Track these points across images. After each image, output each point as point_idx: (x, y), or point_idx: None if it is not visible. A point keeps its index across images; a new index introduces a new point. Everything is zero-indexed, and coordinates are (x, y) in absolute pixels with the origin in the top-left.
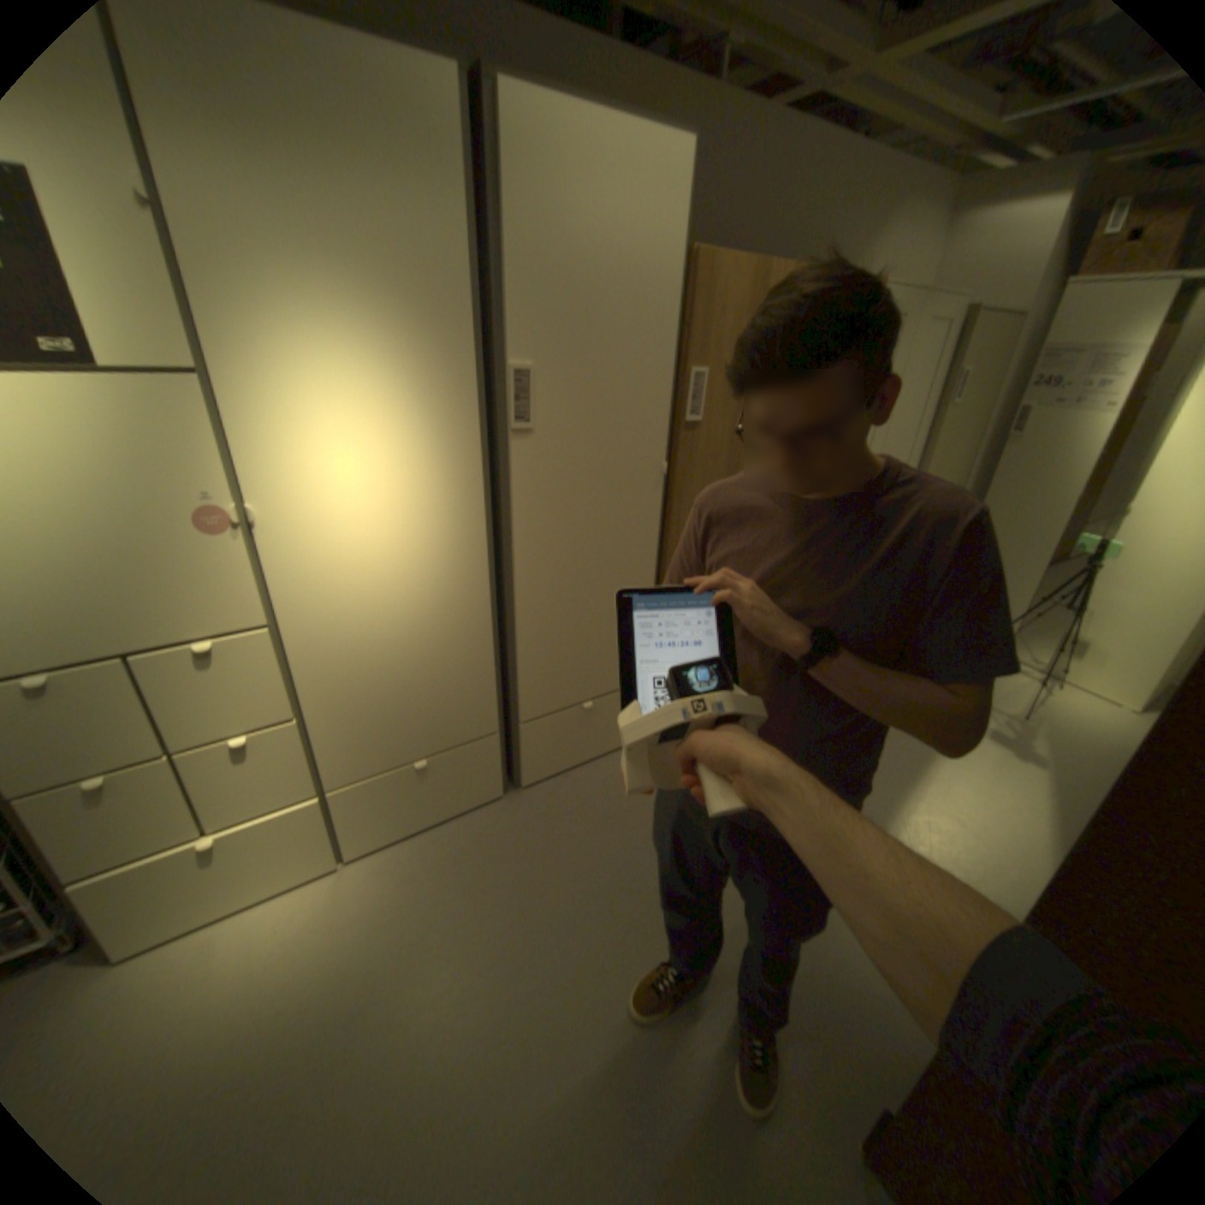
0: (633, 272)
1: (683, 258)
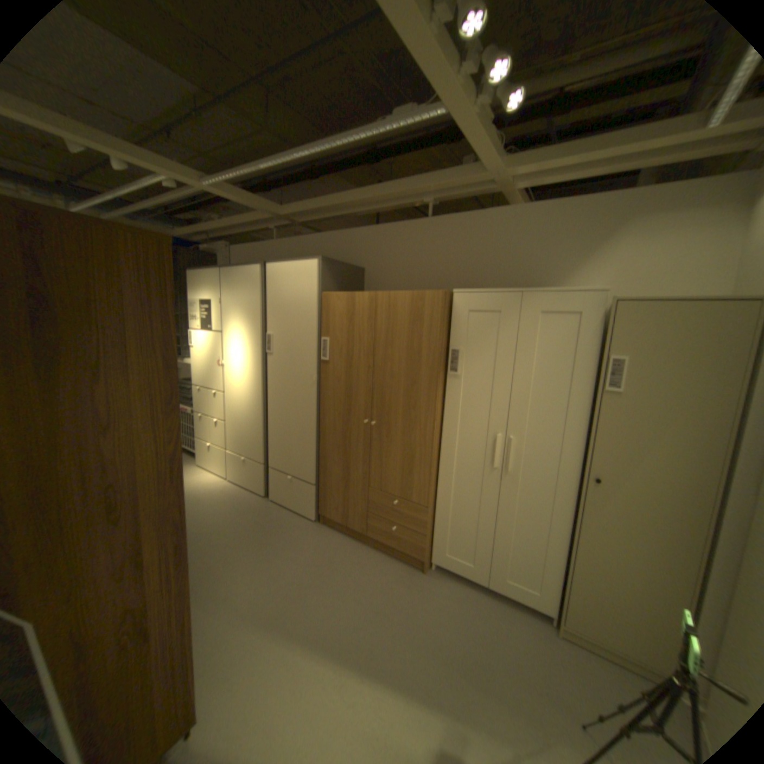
0: (299, 305)
1: (316, 298)
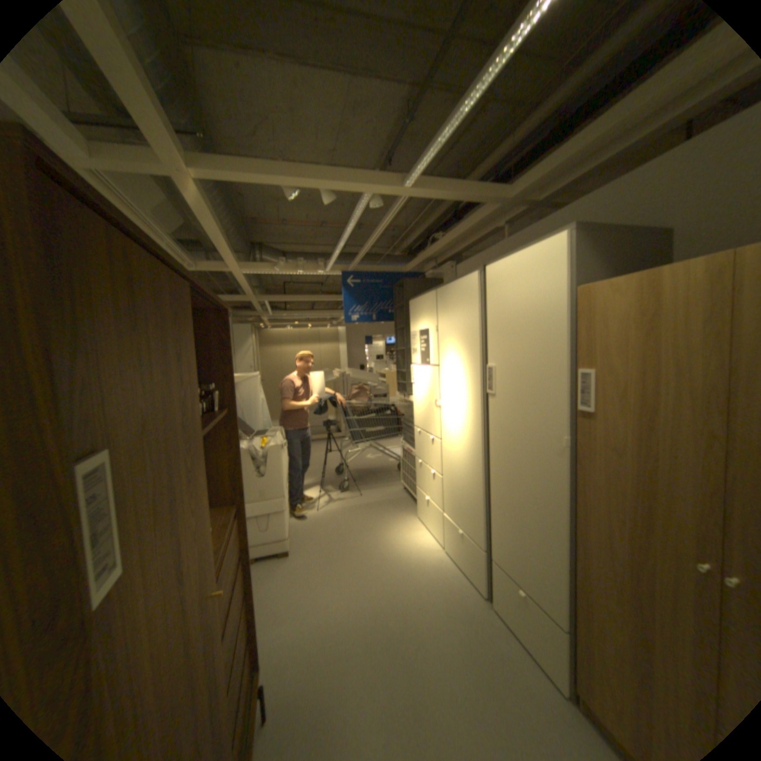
0: (535, 316)
1: (566, 298)
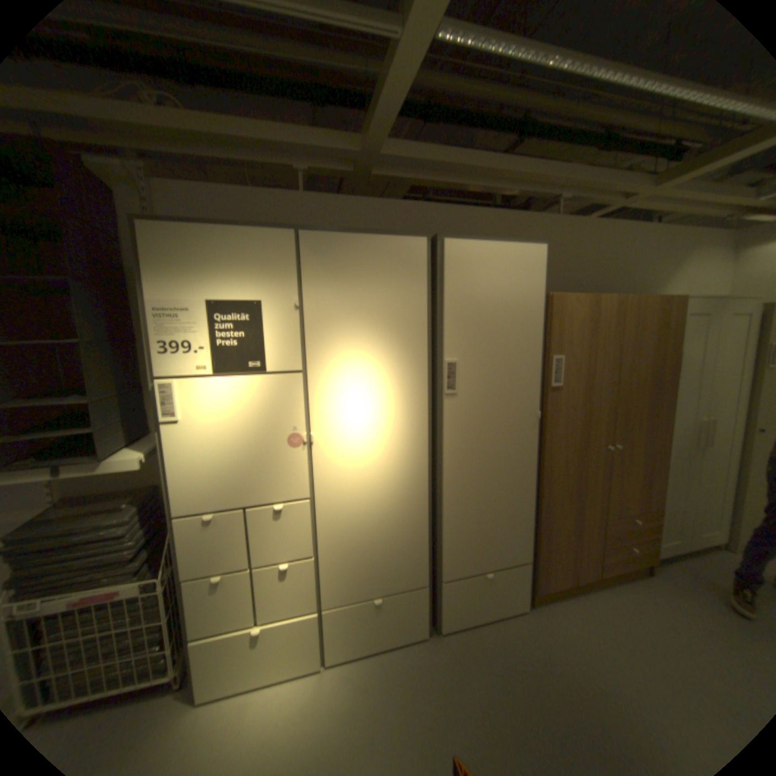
0: (514, 310)
1: (543, 300)
